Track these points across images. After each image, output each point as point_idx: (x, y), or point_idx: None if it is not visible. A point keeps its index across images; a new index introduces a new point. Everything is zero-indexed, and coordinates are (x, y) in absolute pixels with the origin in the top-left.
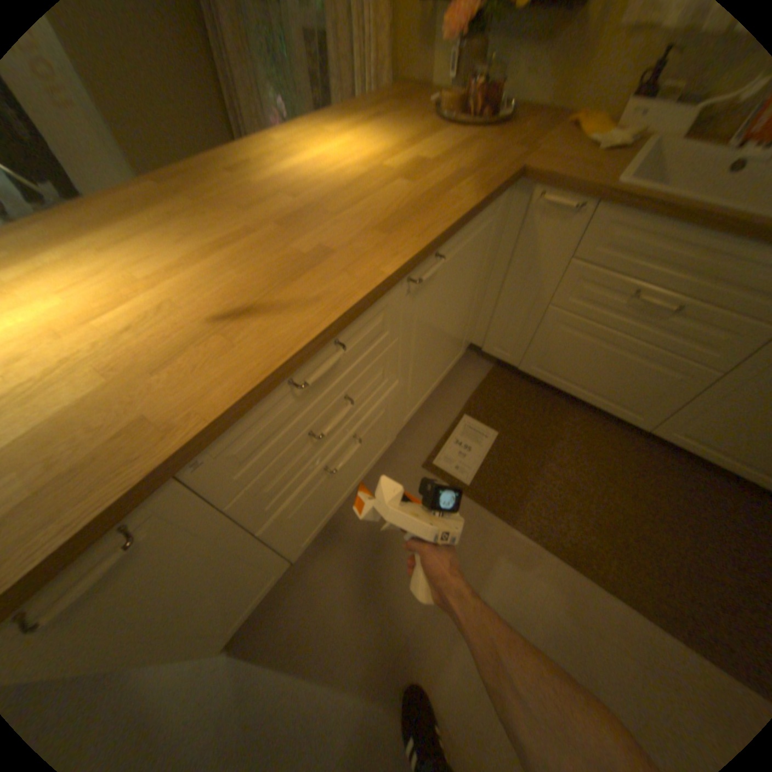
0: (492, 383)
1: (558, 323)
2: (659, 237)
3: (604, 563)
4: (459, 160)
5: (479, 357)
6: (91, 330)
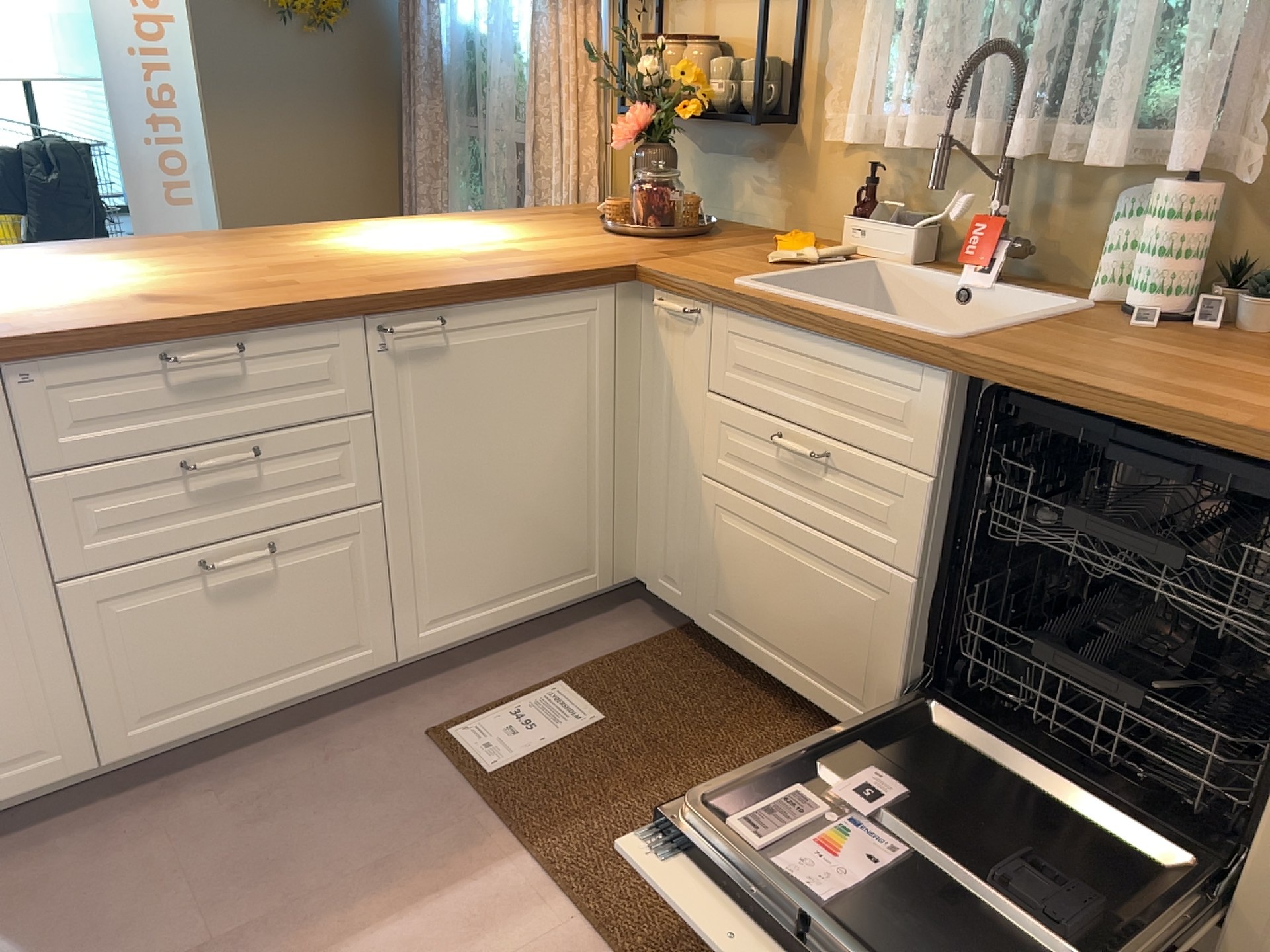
0: (648, 652)
1: (718, 511)
2: (775, 351)
3: (664, 942)
4: (555, 255)
5: (653, 615)
6: (23, 294)
